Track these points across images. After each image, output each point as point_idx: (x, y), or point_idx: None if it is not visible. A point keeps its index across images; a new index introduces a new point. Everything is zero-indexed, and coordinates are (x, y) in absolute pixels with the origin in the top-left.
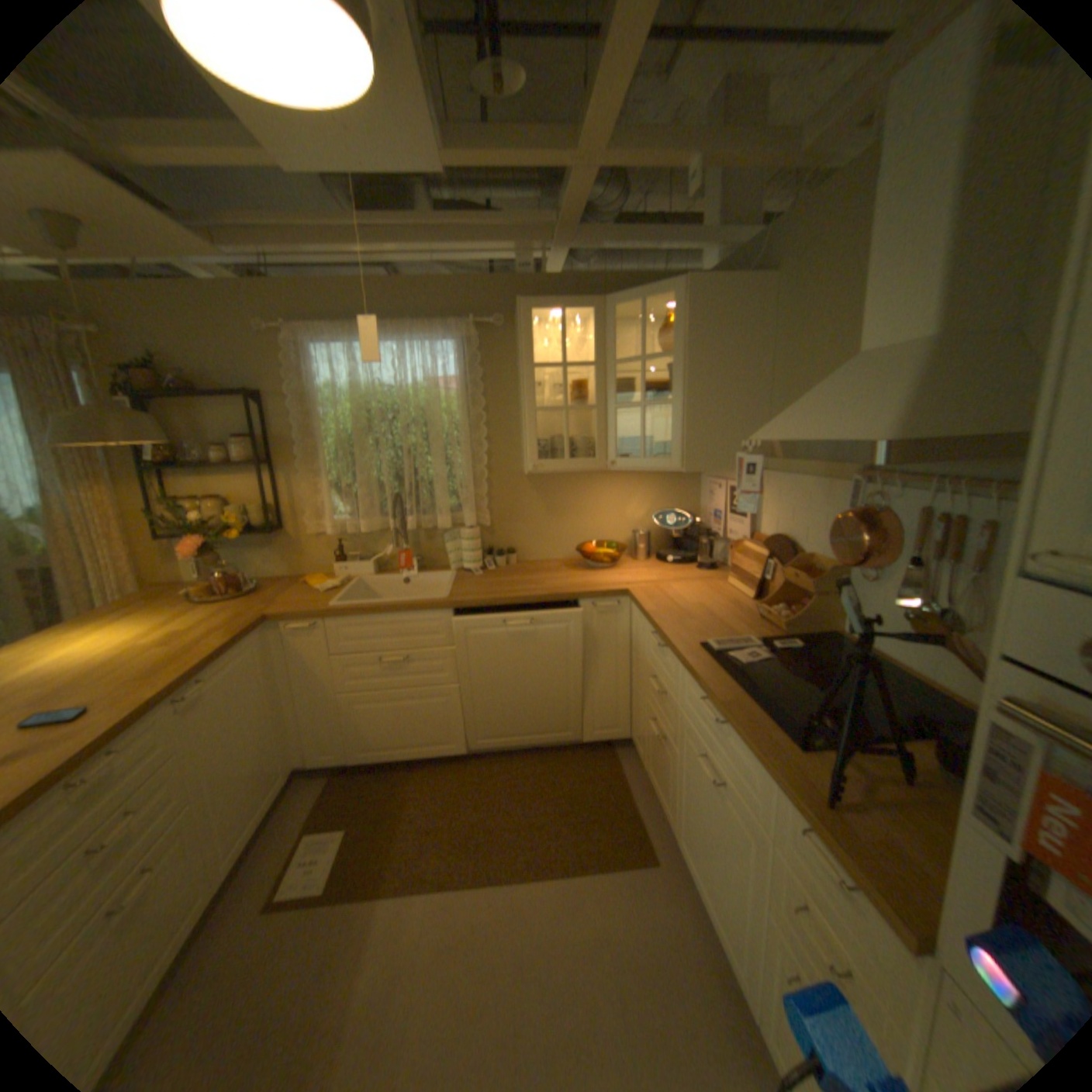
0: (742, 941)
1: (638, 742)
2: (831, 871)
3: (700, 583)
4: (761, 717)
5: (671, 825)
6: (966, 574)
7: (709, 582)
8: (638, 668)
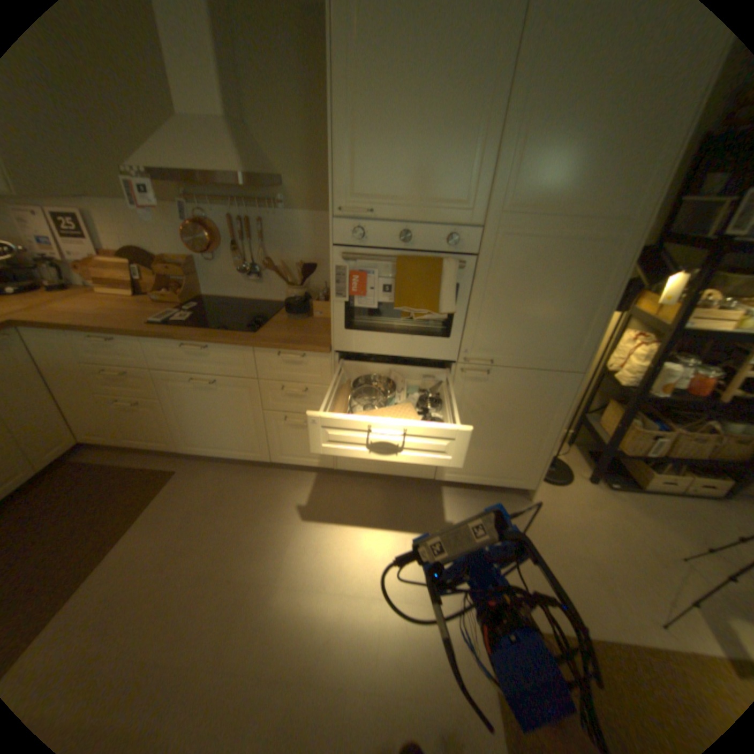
0: (250, 439)
1: (92, 436)
2: (289, 360)
3: (72, 299)
4: (223, 332)
5: (166, 448)
6: (253, 244)
7: (77, 296)
8: (63, 381)
